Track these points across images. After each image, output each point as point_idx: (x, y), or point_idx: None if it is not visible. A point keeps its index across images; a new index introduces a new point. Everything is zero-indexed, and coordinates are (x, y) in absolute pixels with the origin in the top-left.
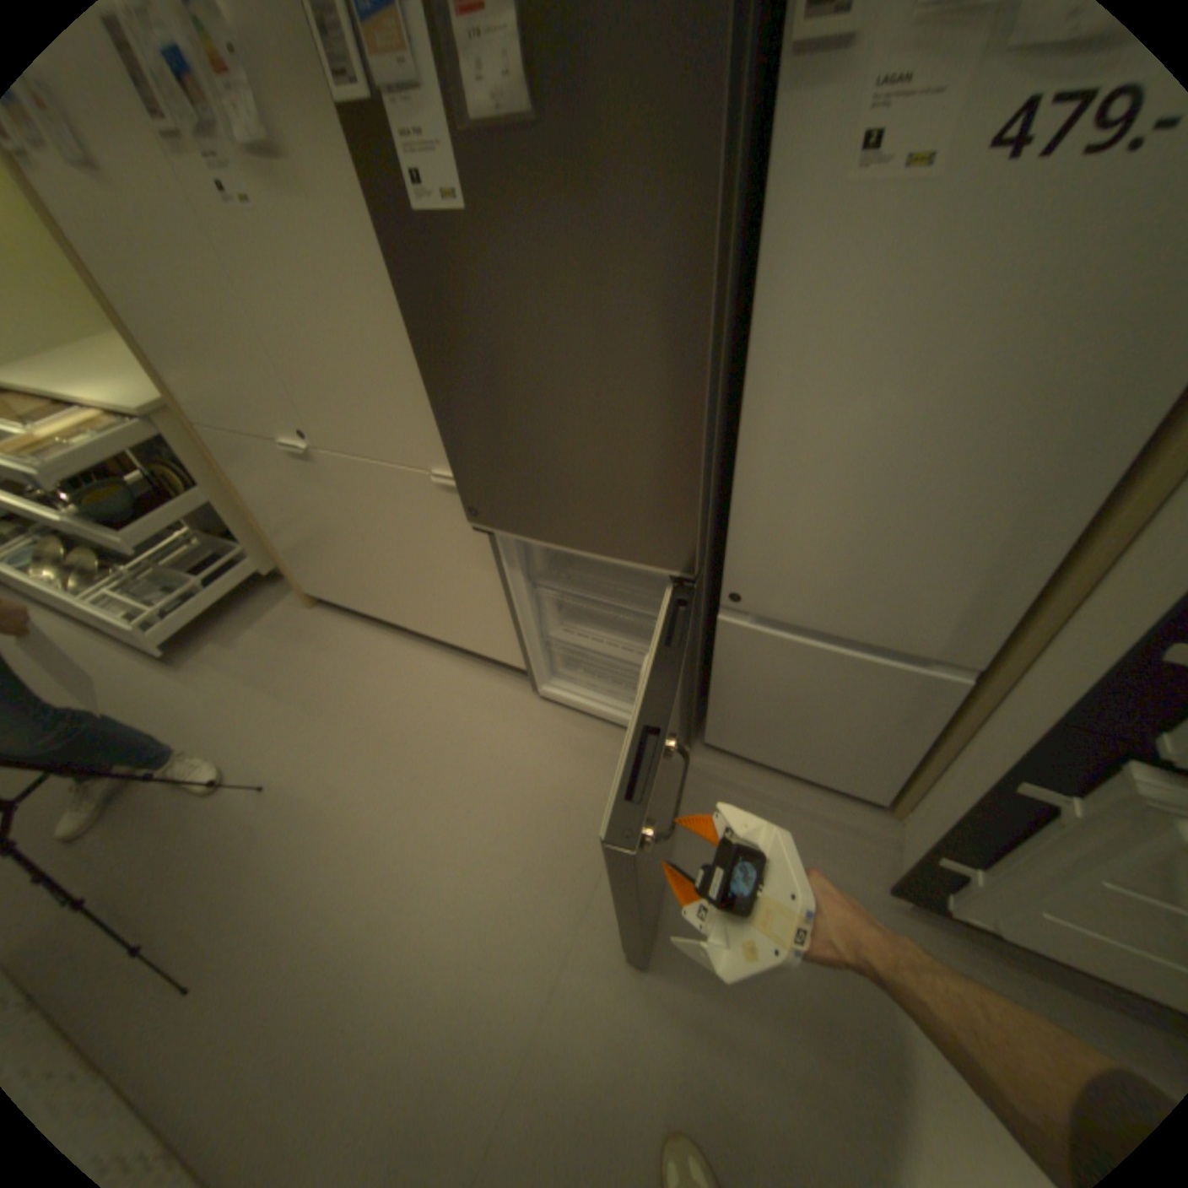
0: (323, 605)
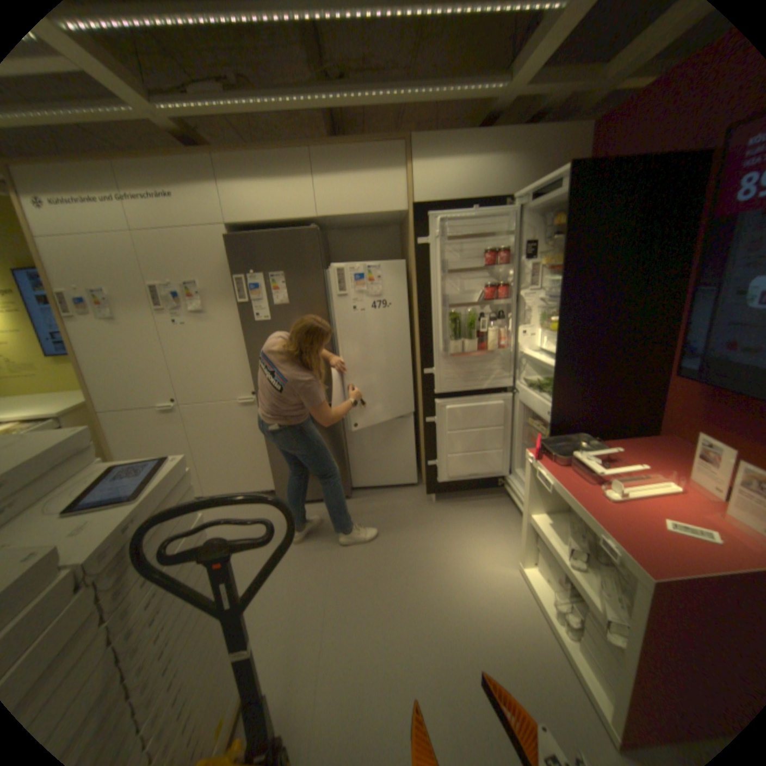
0: None
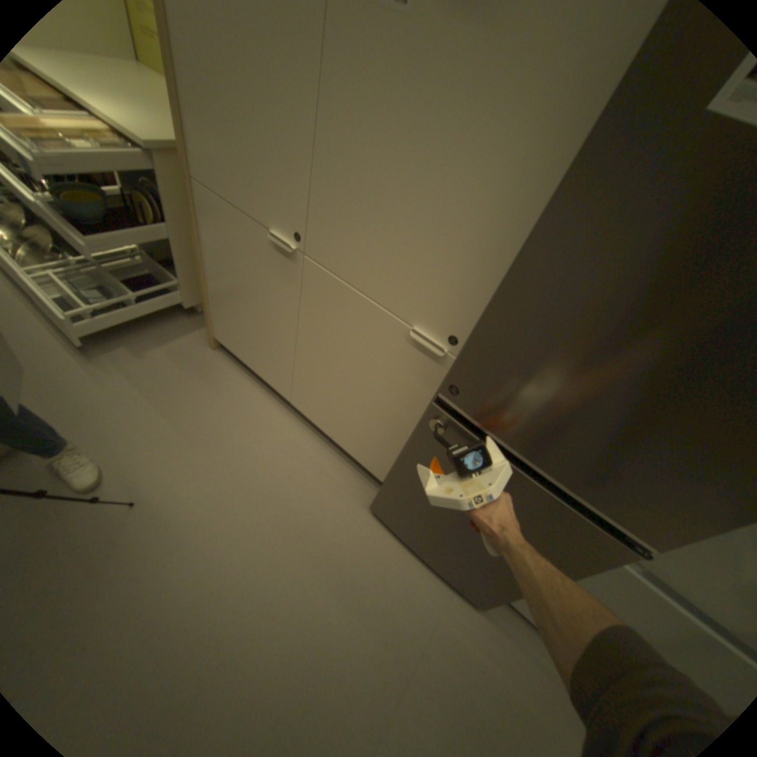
0: (225, 350)
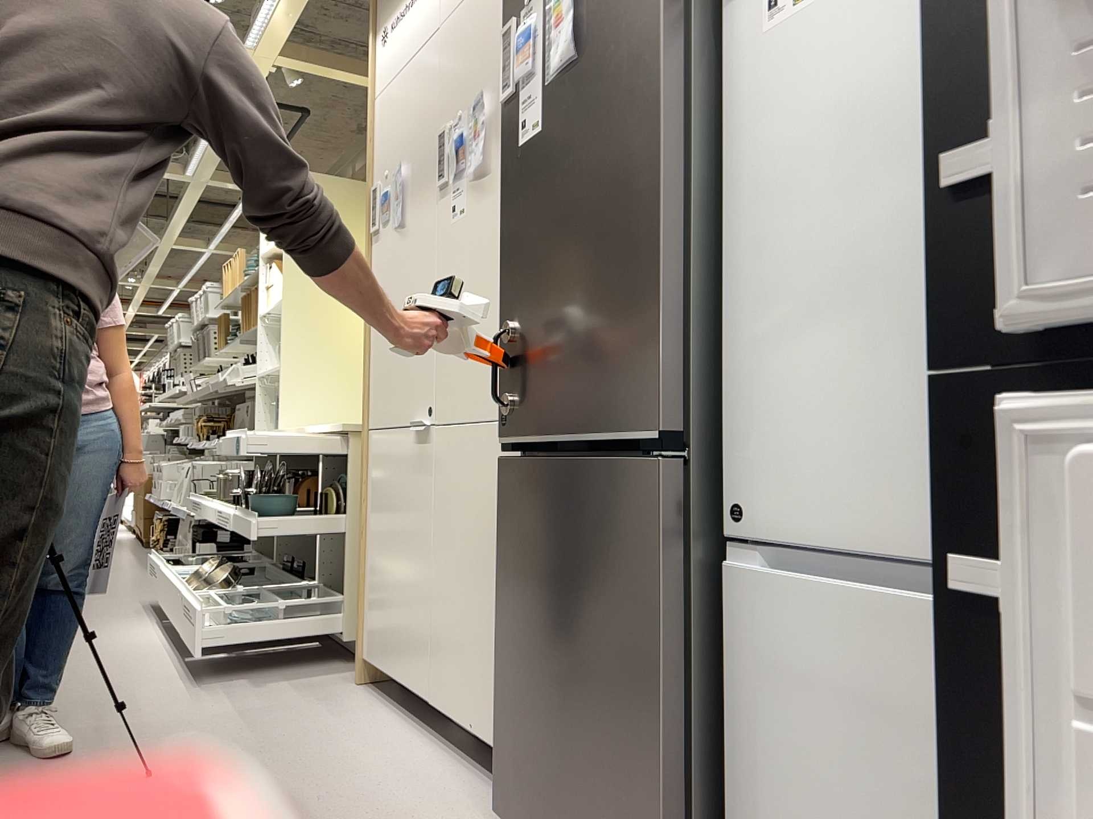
0: (373, 686)
